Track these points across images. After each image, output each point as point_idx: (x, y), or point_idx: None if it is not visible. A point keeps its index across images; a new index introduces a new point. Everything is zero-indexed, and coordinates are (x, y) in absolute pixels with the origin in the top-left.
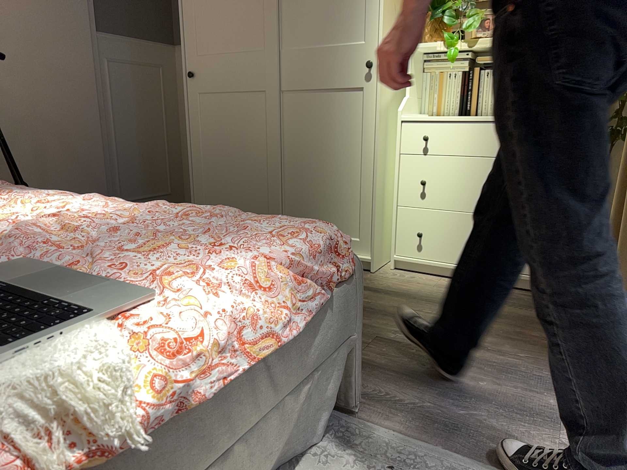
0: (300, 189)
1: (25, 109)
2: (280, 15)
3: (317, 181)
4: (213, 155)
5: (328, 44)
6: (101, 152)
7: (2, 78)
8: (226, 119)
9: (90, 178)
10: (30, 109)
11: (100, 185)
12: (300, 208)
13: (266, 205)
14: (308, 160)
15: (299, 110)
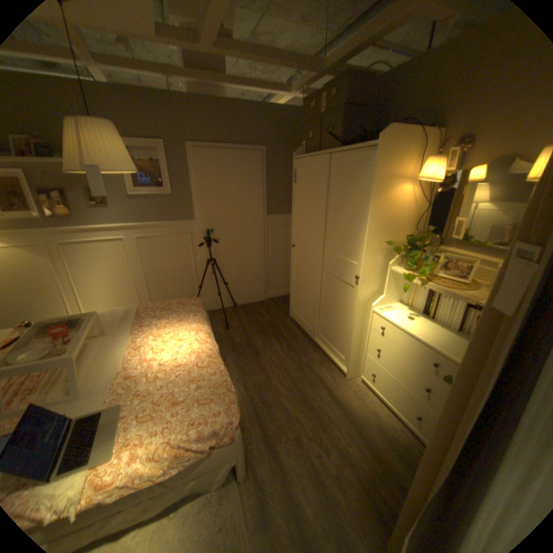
0: (325, 318)
1: (231, 252)
2: (325, 232)
3: (332, 319)
4: (297, 284)
5: (342, 256)
6: (262, 266)
7: (224, 242)
8: (302, 271)
9: (256, 277)
10: (233, 252)
11: (261, 279)
12: (324, 327)
13: (312, 318)
14: (329, 307)
15: (329, 282)
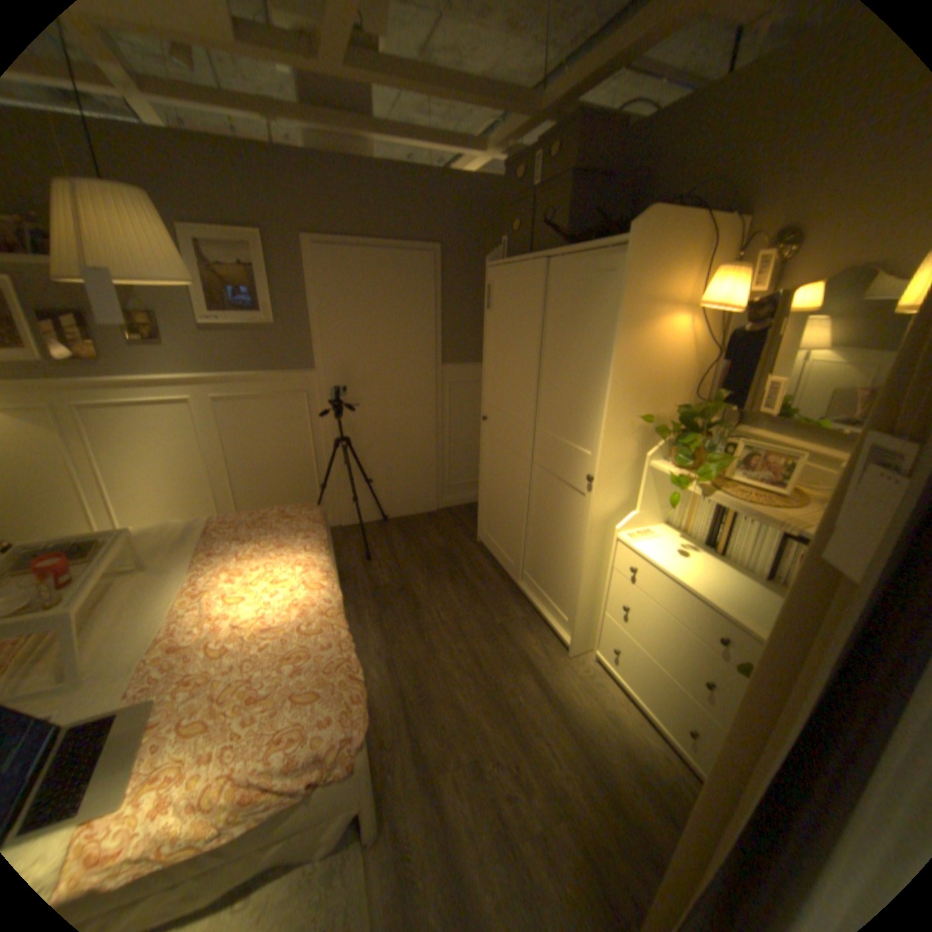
0: (536, 547)
1: (379, 427)
2: (538, 397)
3: (547, 550)
4: (491, 485)
5: (566, 439)
6: (433, 452)
7: (366, 409)
8: (500, 463)
9: (422, 470)
10: (383, 427)
11: (430, 475)
12: (535, 562)
13: (514, 545)
14: (543, 529)
15: (543, 484)
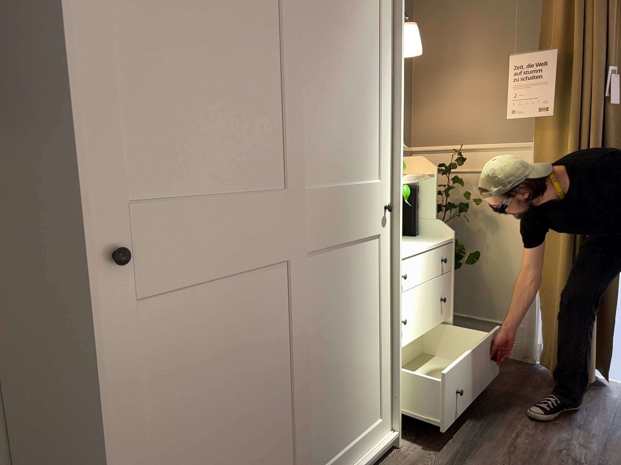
0: (325, 394)
1: None
2: (302, 134)
3: (343, 369)
4: (188, 429)
5: (350, 182)
6: None
7: None
8: (218, 334)
9: None
10: None
11: None
12: (326, 422)
13: (293, 453)
14: (333, 346)
15: (323, 277)
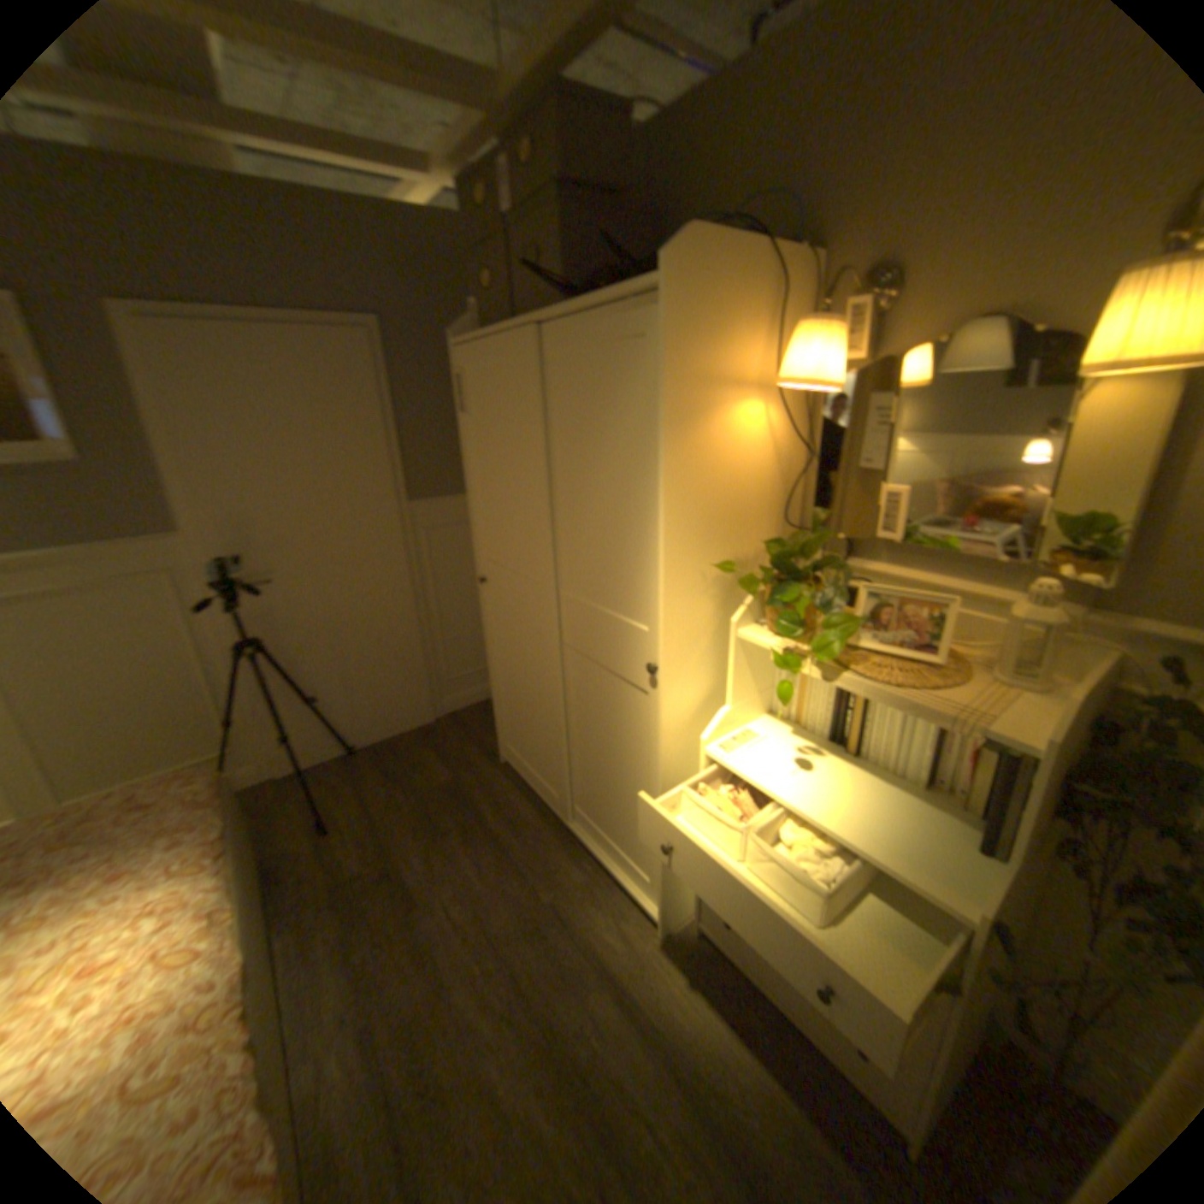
0: (586, 771)
1: (313, 612)
2: (554, 544)
3: (602, 775)
4: (506, 680)
5: (605, 608)
6: (413, 636)
7: (284, 586)
8: (513, 647)
9: (399, 667)
10: (319, 611)
11: (414, 671)
12: (587, 793)
13: (553, 769)
14: (592, 744)
15: (581, 676)
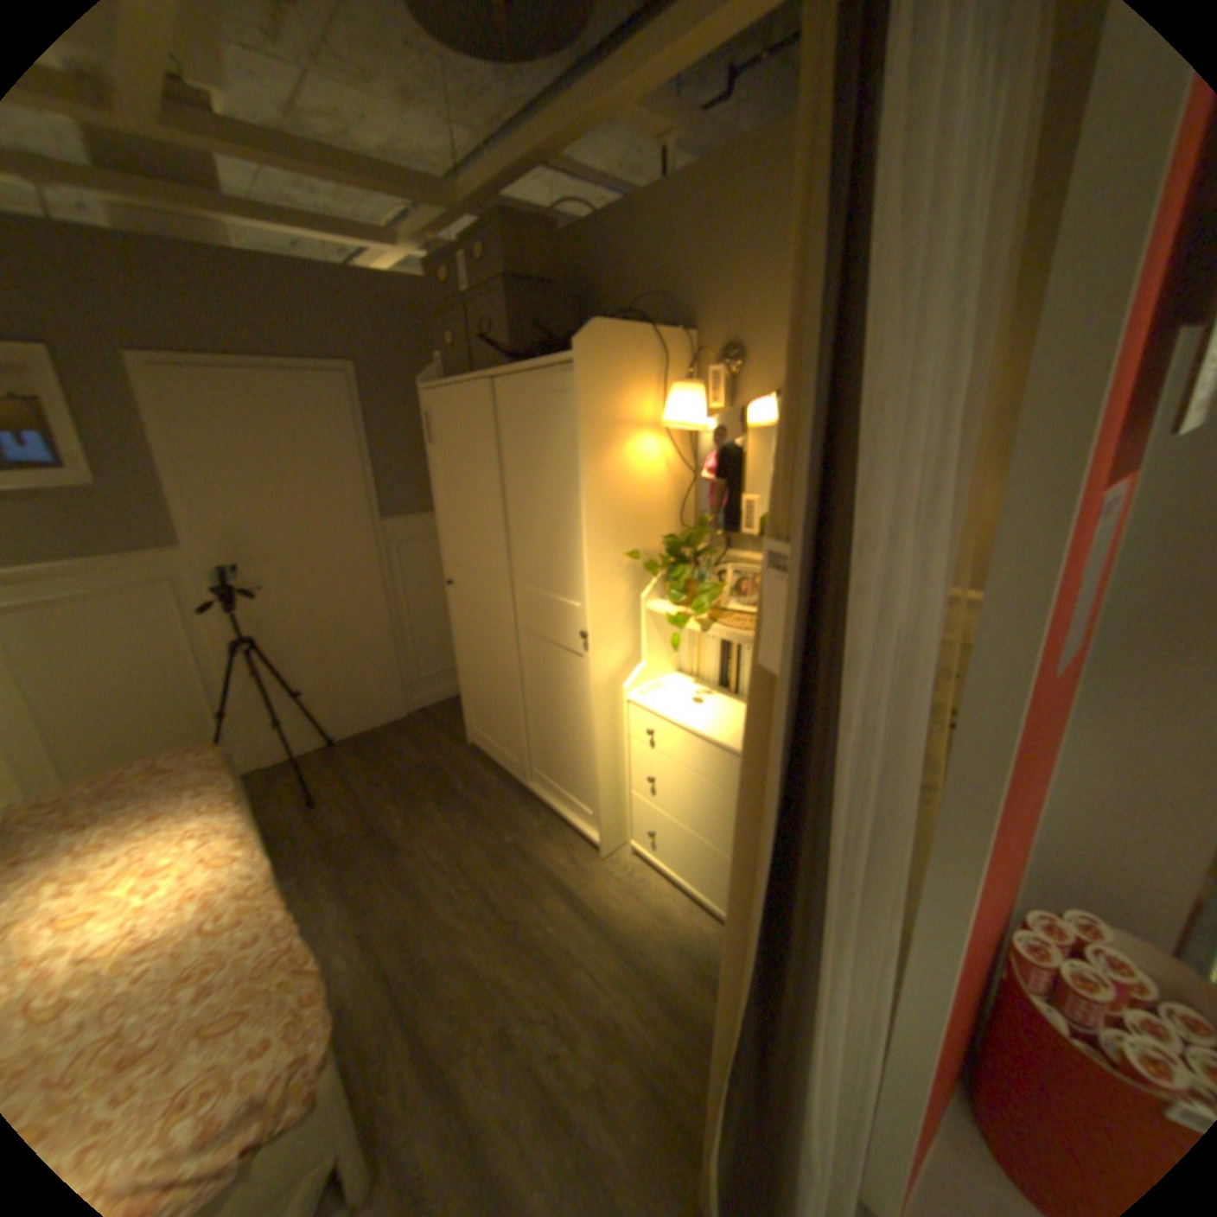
0: (540, 734)
1: (298, 617)
2: (509, 546)
3: (553, 733)
4: (472, 668)
5: (549, 594)
6: (387, 638)
7: (272, 594)
8: (477, 637)
9: (374, 666)
10: (304, 616)
11: (387, 670)
12: (542, 753)
13: (513, 738)
14: (544, 708)
15: (533, 653)
